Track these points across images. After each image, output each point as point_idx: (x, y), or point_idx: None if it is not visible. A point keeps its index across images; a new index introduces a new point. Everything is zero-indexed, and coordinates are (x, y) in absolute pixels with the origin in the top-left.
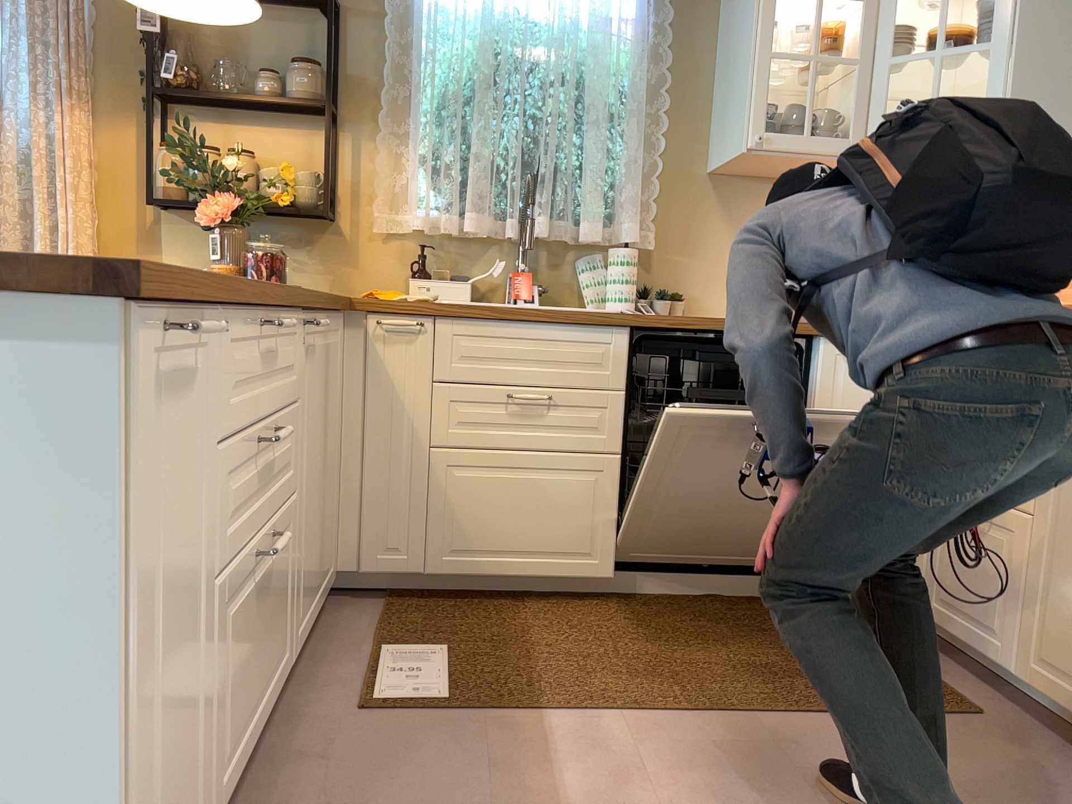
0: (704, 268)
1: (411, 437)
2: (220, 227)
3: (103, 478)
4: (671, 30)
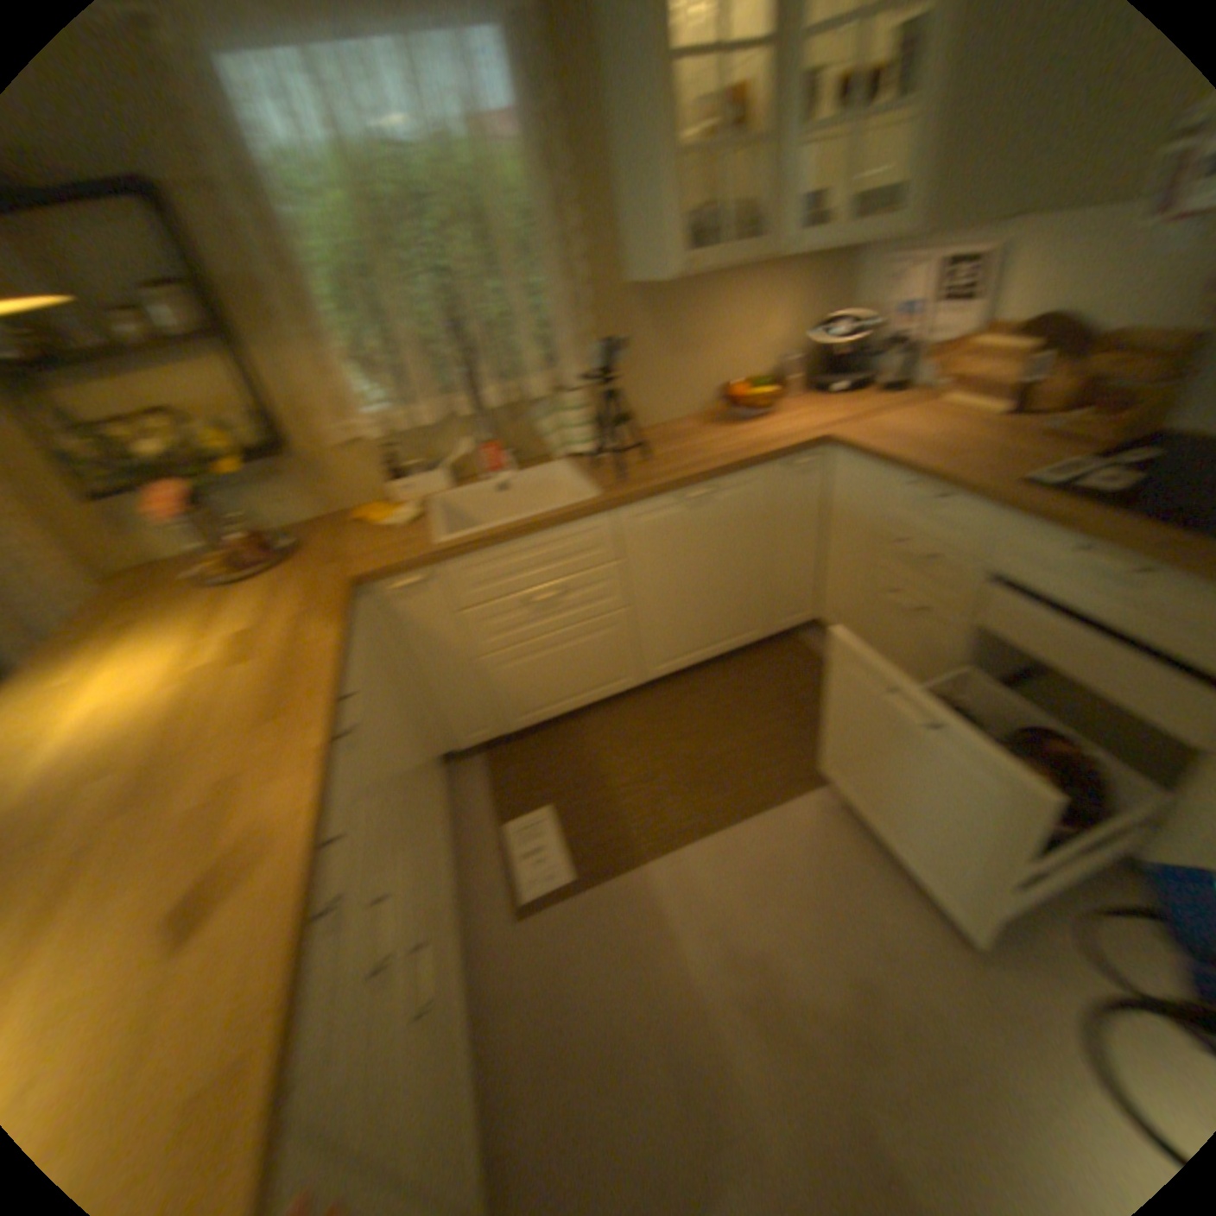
0: (635, 383)
1: (451, 660)
2: (163, 518)
3: None
4: (544, 118)
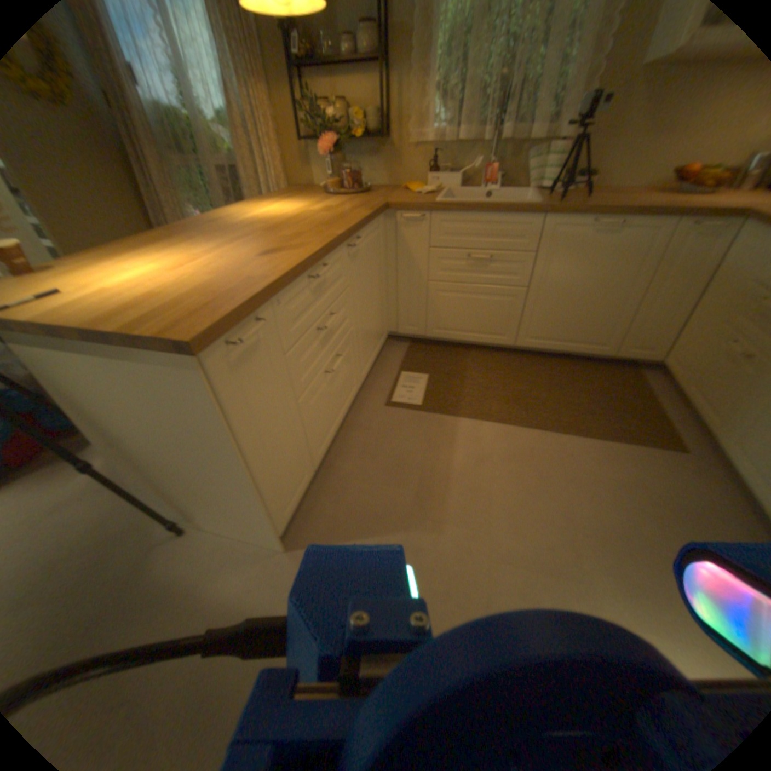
0: (616, 148)
1: (418, 276)
2: (327, 153)
3: (218, 410)
4: None
